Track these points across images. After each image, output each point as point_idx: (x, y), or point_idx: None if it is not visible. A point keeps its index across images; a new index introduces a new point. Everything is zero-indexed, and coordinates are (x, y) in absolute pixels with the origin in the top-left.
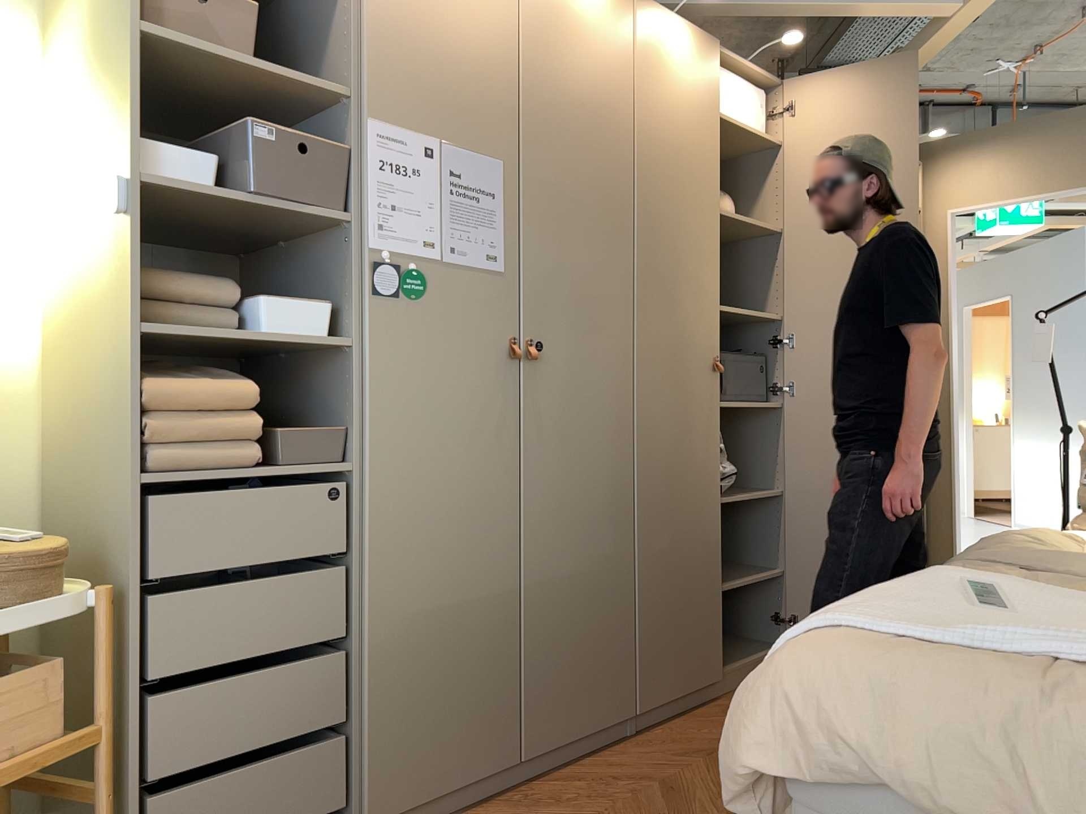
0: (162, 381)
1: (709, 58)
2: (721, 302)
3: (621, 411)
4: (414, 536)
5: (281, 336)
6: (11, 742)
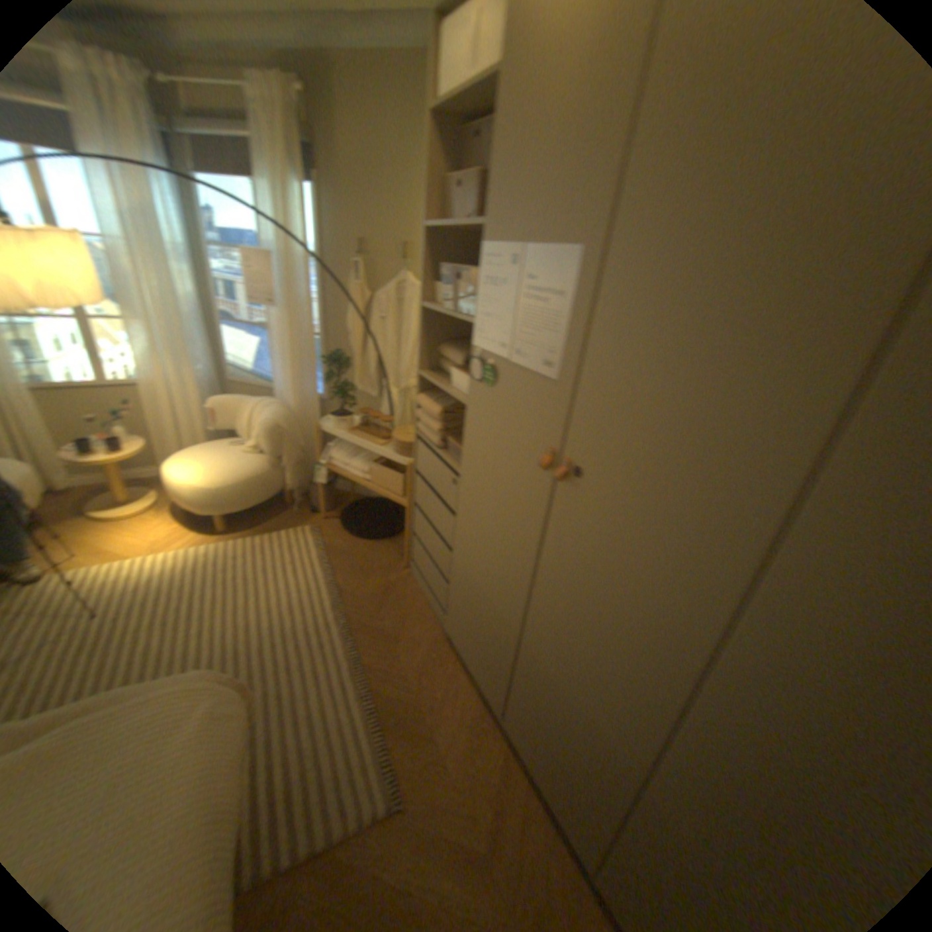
0: (424, 397)
1: None
2: None
3: (673, 628)
4: (471, 534)
5: (450, 391)
6: (388, 488)
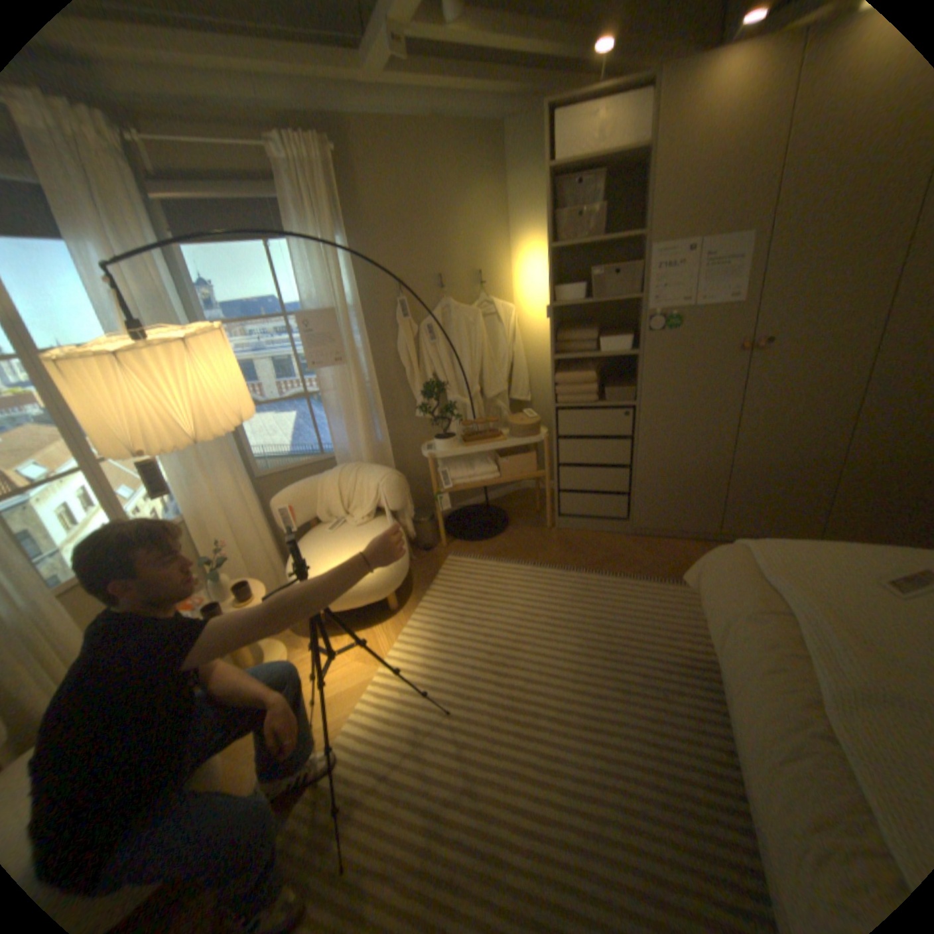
0: (562, 373)
1: None
2: None
3: (848, 374)
4: (664, 433)
5: (607, 353)
6: (522, 469)
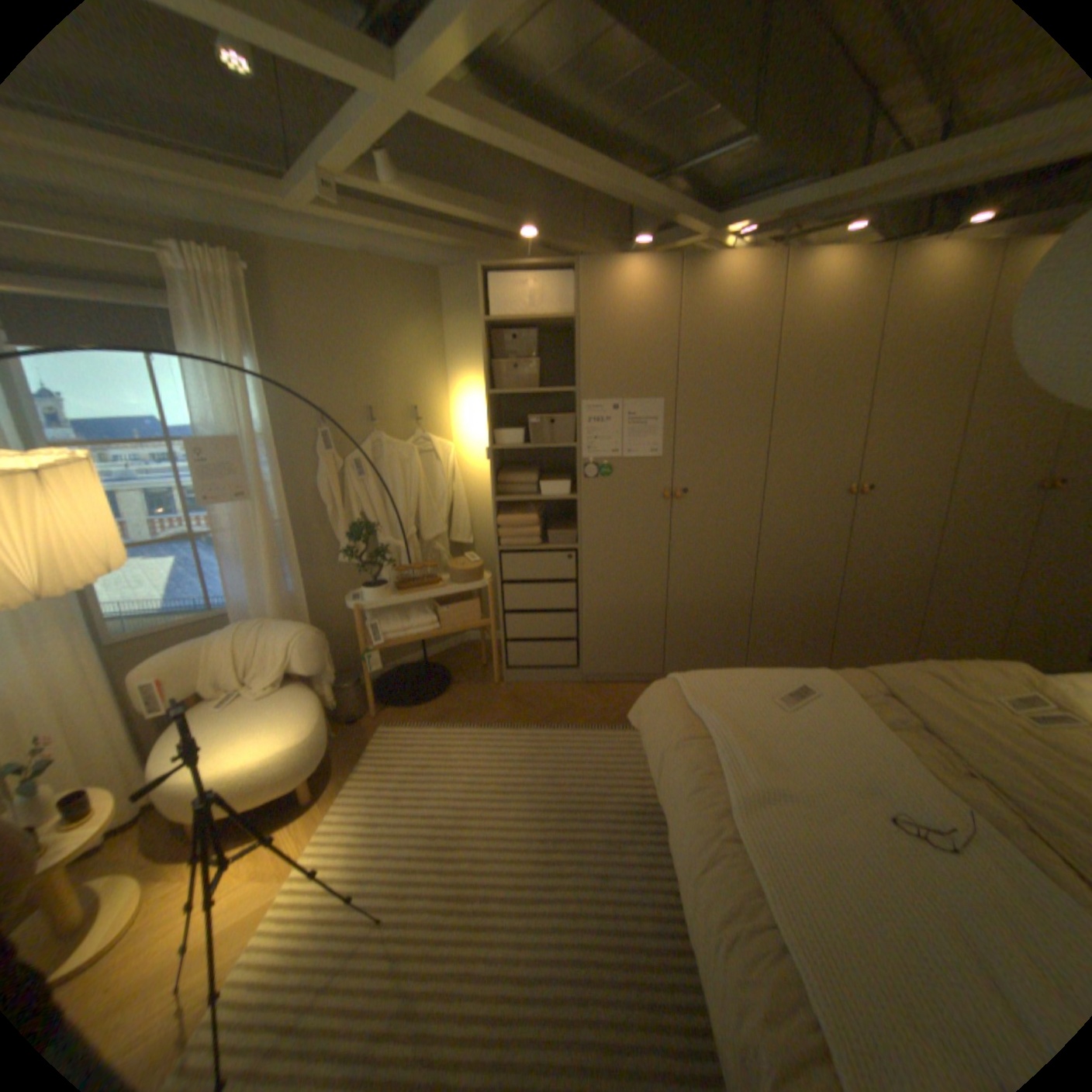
0: (504, 516)
1: (888, 257)
2: (862, 447)
3: (745, 522)
4: (605, 576)
5: (547, 497)
6: (465, 619)
